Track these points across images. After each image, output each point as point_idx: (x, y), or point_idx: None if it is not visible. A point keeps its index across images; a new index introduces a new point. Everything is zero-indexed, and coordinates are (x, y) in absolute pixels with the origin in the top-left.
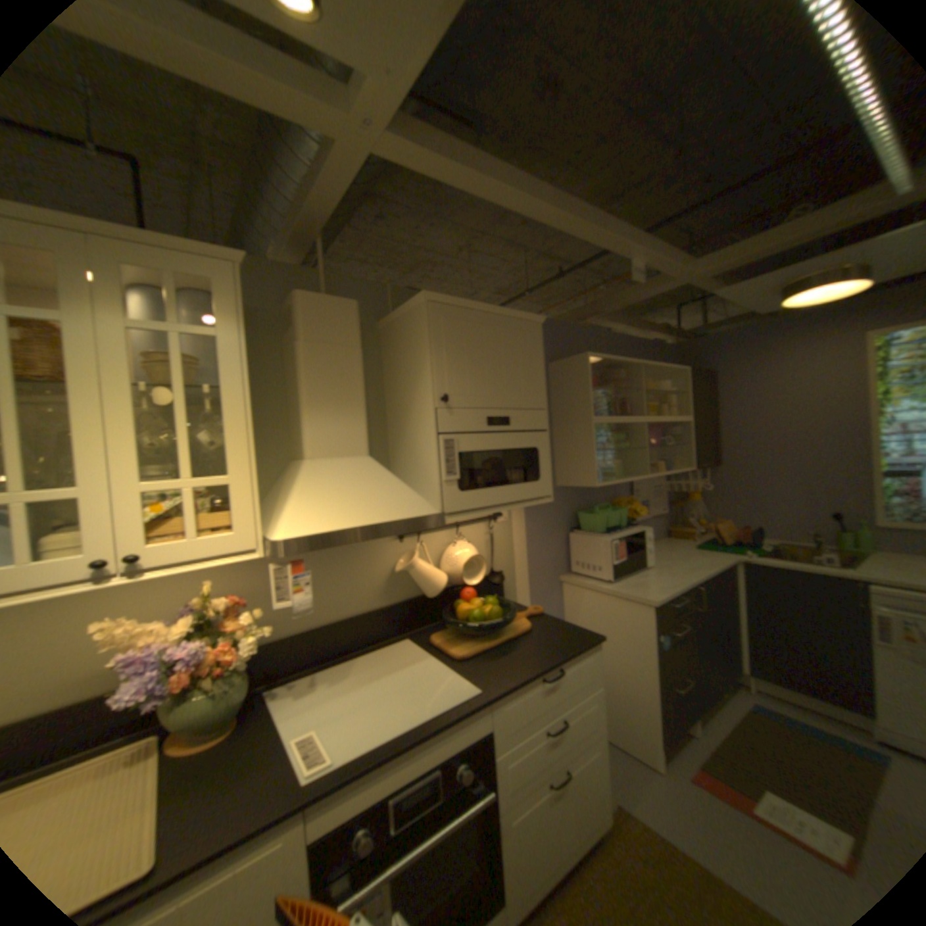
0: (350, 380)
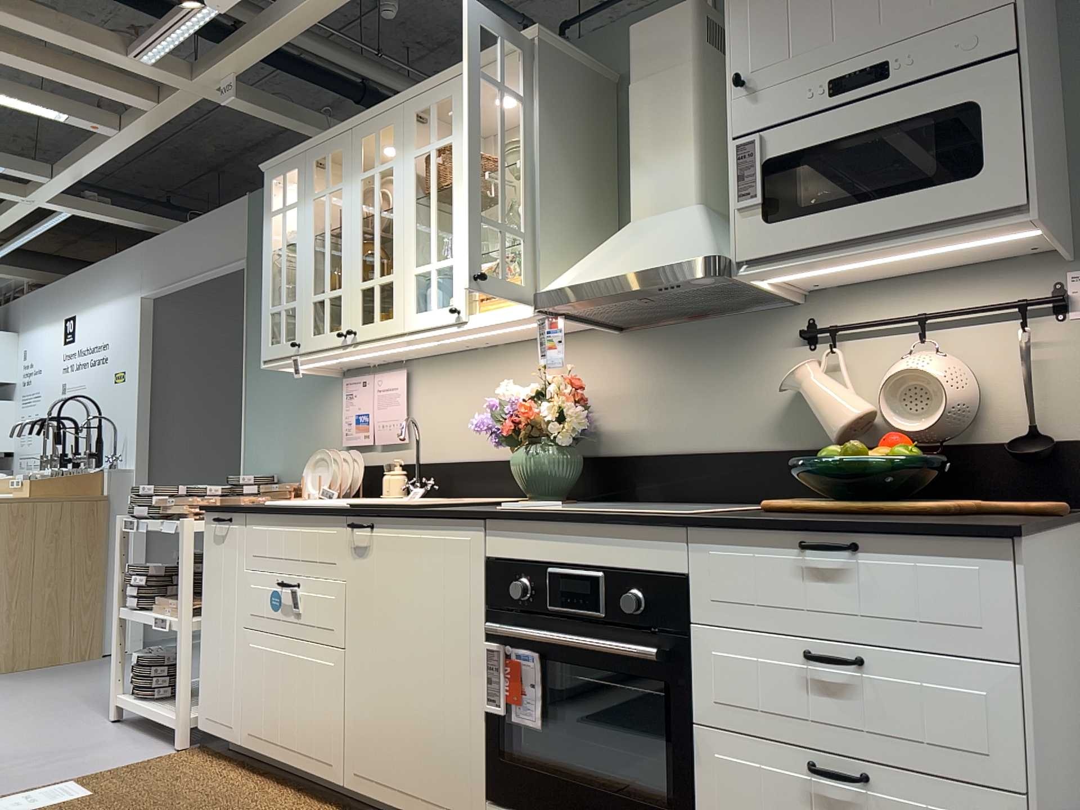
0: (674, 110)
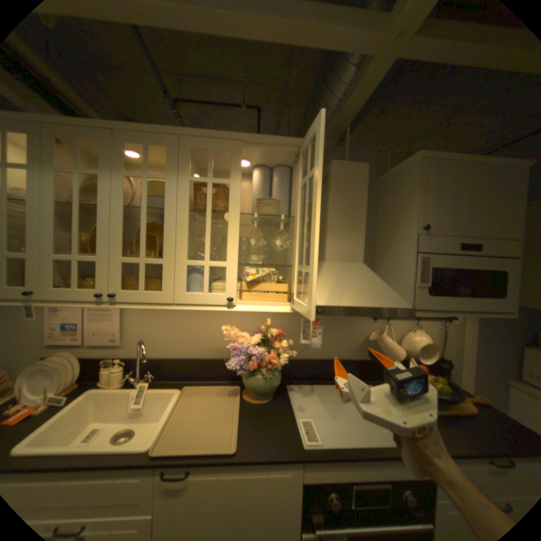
0: (357, 214)
